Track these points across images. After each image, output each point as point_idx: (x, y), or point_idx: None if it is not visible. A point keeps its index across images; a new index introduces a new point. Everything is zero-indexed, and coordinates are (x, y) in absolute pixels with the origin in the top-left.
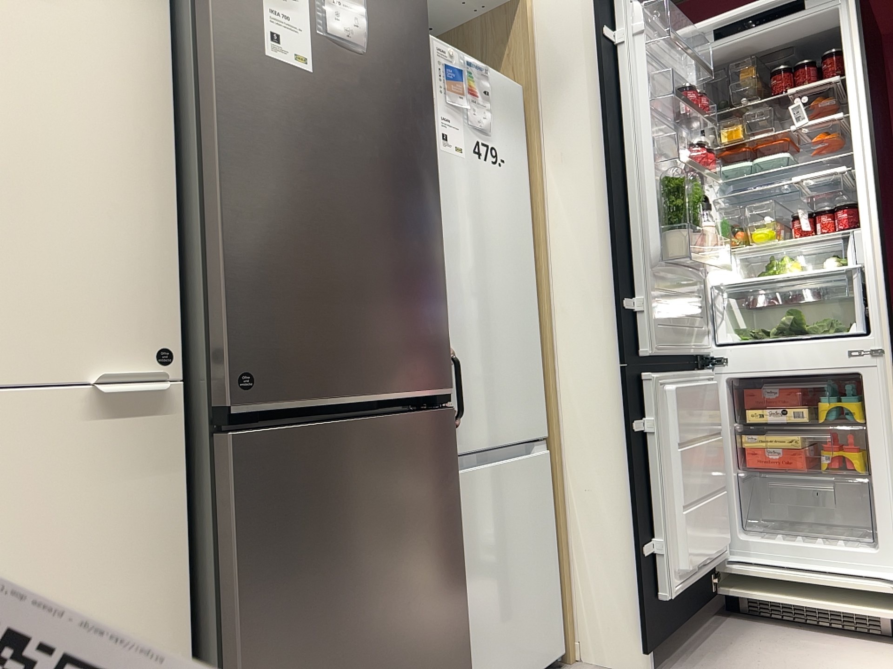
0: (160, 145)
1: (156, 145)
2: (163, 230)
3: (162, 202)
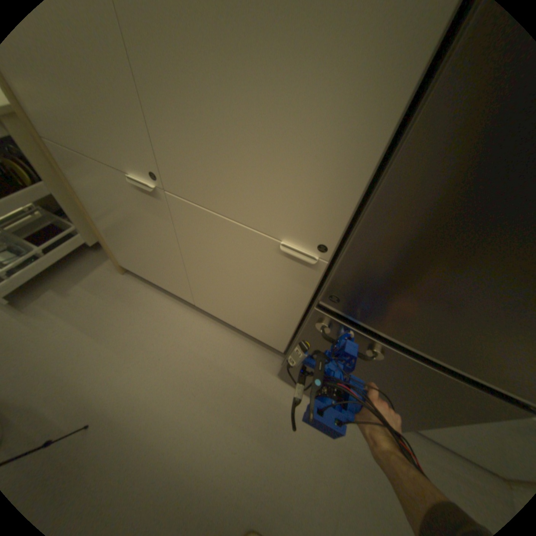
0: (400, 82)
1: (395, 81)
2: (358, 174)
3: (370, 149)
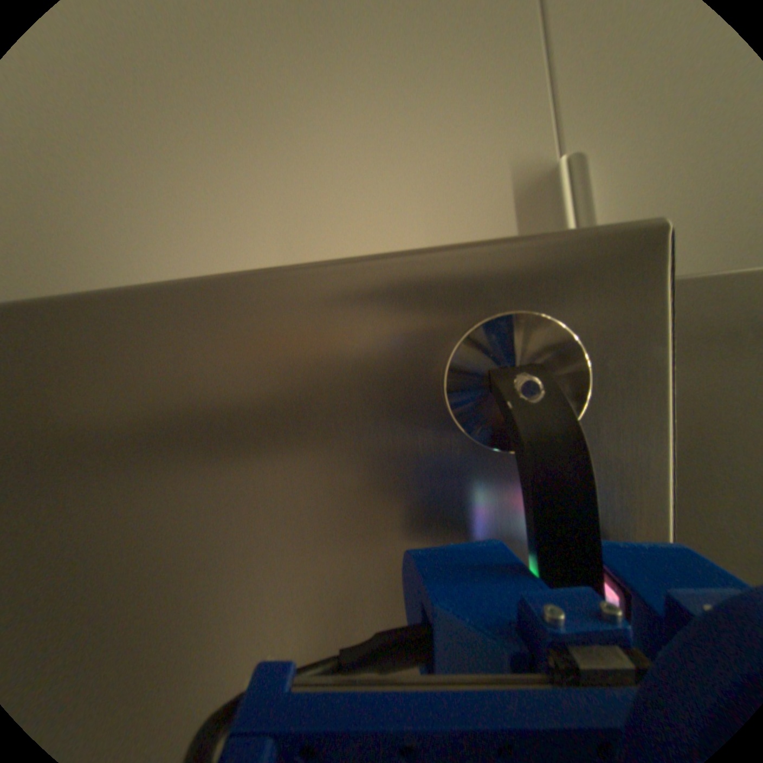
0: None
1: None
2: None
3: None
